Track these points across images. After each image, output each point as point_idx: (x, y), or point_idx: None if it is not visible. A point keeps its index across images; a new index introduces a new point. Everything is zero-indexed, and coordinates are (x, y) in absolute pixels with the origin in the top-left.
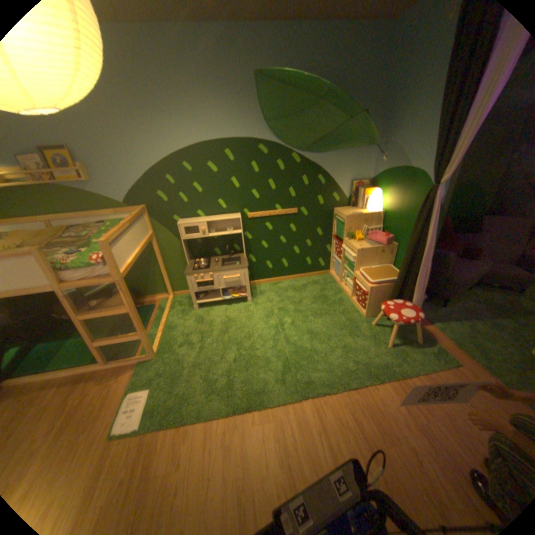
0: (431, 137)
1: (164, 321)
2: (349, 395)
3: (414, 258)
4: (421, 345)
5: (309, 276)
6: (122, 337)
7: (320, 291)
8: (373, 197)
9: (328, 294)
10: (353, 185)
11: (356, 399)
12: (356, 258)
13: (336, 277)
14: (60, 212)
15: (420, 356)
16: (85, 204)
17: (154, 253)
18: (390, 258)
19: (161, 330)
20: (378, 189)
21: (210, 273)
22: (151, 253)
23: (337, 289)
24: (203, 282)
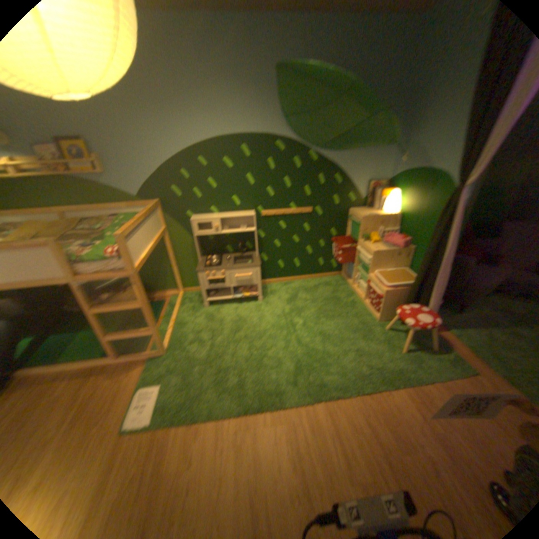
0: (456, 137)
1: (173, 318)
2: (362, 400)
3: (432, 262)
4: (436, 352)
5: (320, 277)
6: (132, 333)
7: (332, 294)
8: (390, 198)
9: (340, 296)
10: (369, 185)
11: (369, 404)
12: (371, 260)
13: (348, 279)
14: (73, 205)
15: (435, 363)
16: (98, 198)
17: (165, 249)
18: (405, 261)
19: (170, 328)
20: (395, 190)
21: (222, 271)
22: (162, 249)
23: (349, 292)
24: (214, 280)
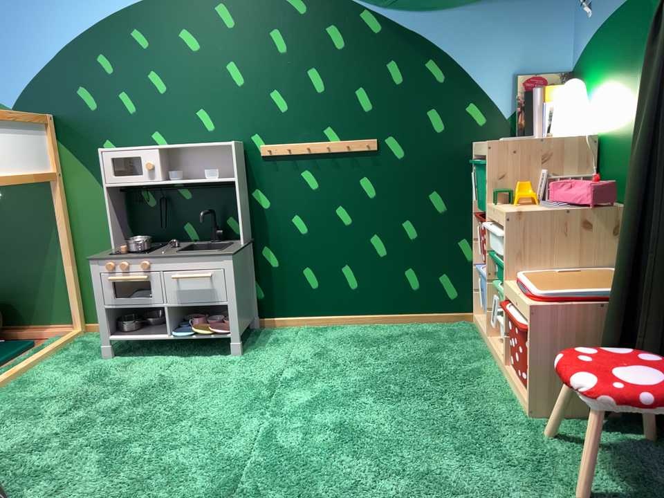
0: None
1: (20, 367)
2: None
3: None
4: None
5: (417, 321)
6: None
7: (429, 352)
8: (563, 100)
9: (447, 358)
10: (517, 84)
11: None
12: (506, 237)
13: (485, 325)
14: None
15: None
16: None
17: (57, 222)
18: (613, 247)
19: None
20: (581, 87)
21: (145, 261)
22: (52, 222)
23: (479, 351)
24: (125, 281)
